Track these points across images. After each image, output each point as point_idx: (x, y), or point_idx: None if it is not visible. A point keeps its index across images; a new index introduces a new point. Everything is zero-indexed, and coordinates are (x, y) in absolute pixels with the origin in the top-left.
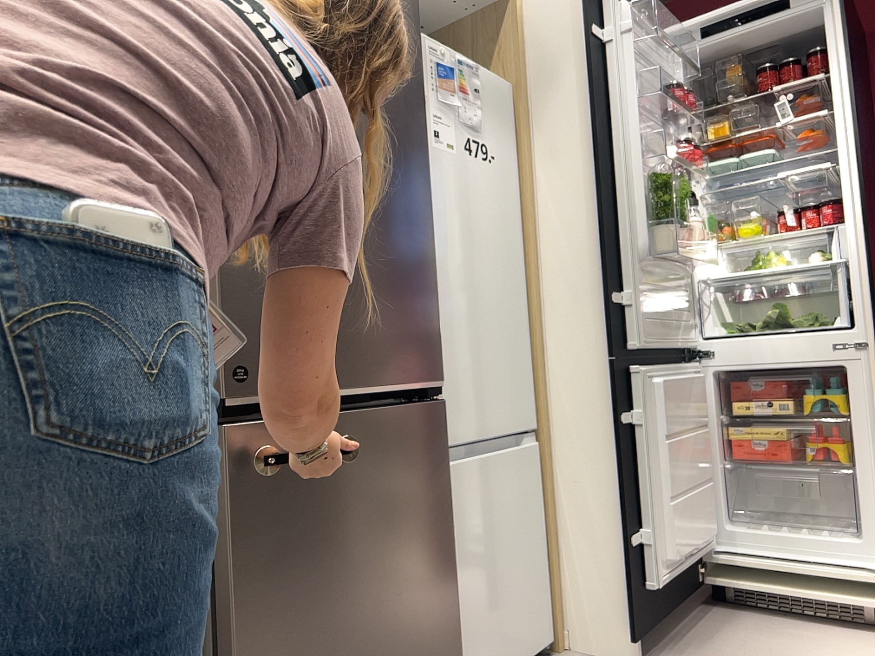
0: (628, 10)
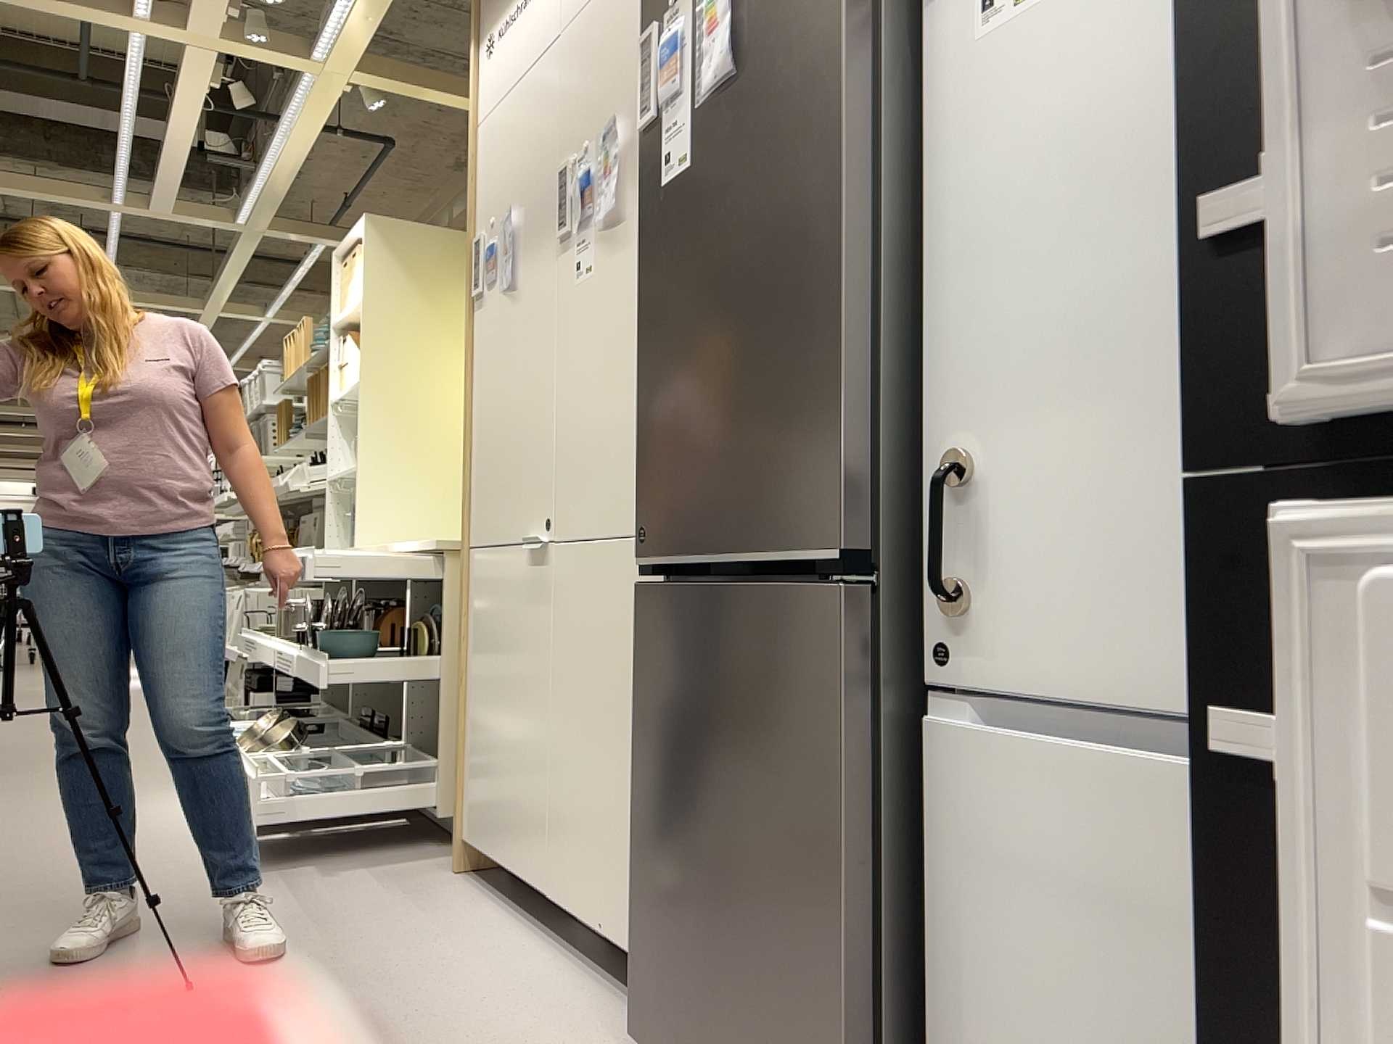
0: None
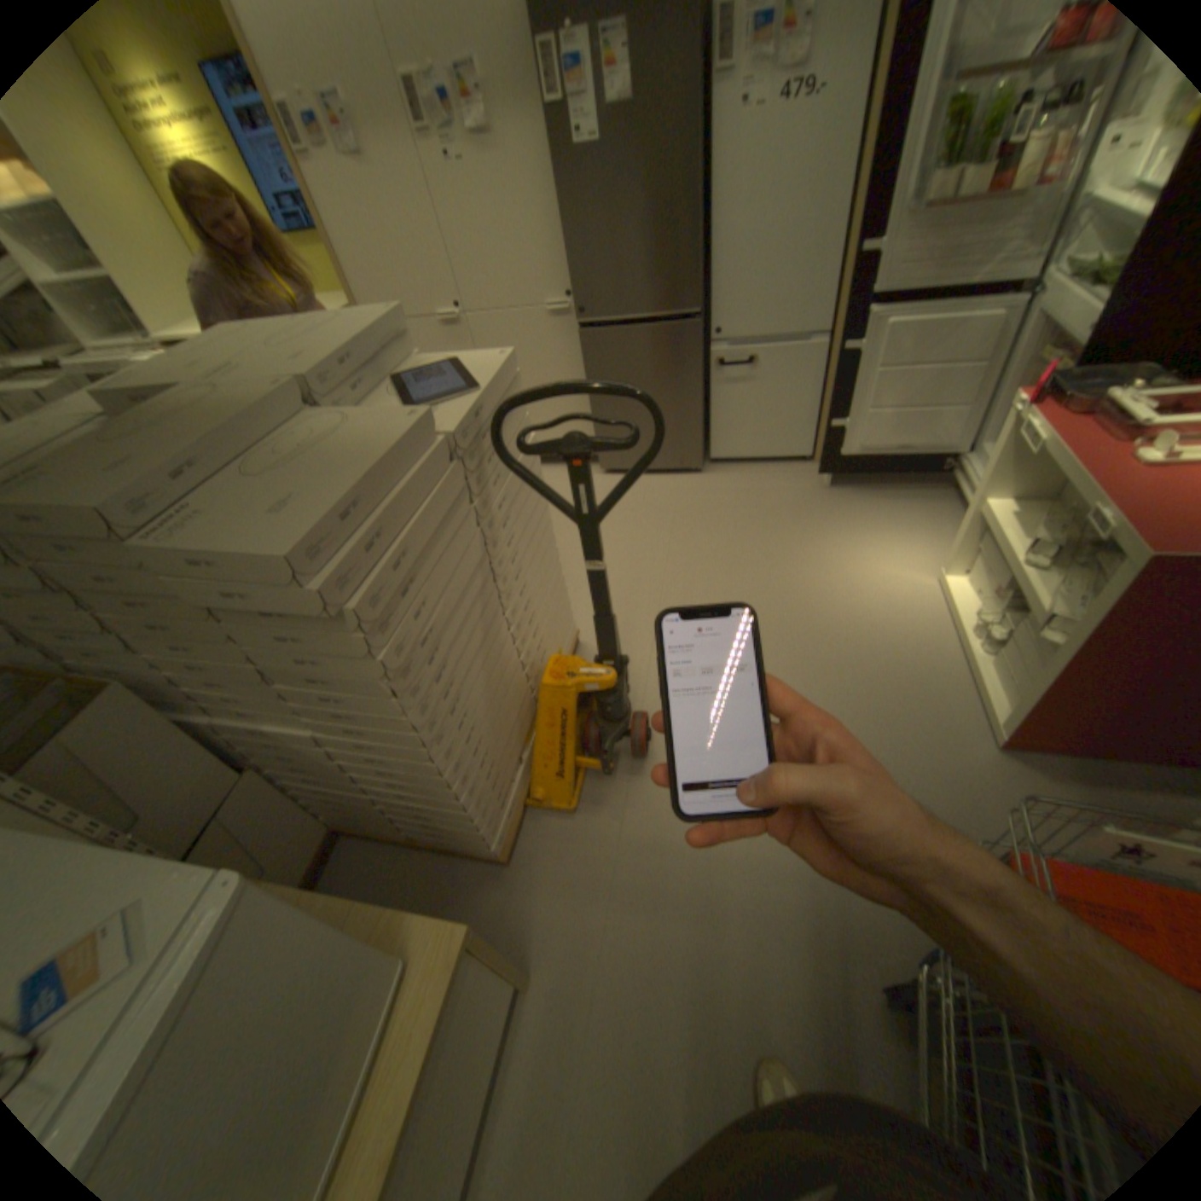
0: None
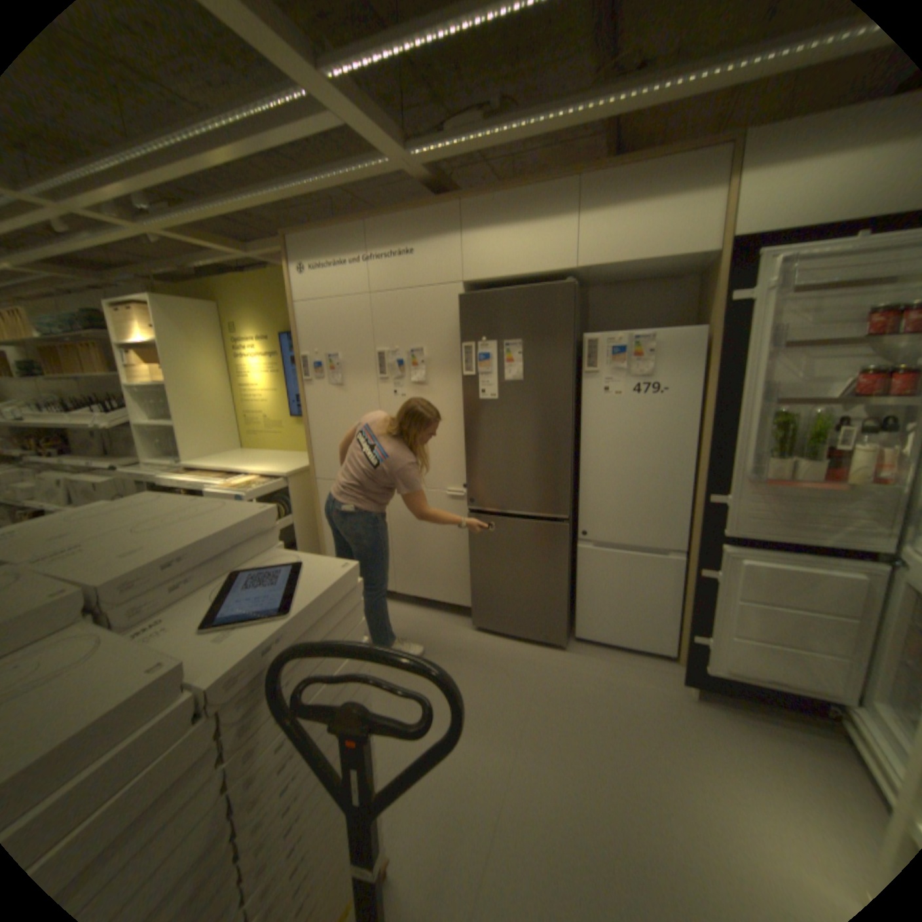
0: (780, 267)
